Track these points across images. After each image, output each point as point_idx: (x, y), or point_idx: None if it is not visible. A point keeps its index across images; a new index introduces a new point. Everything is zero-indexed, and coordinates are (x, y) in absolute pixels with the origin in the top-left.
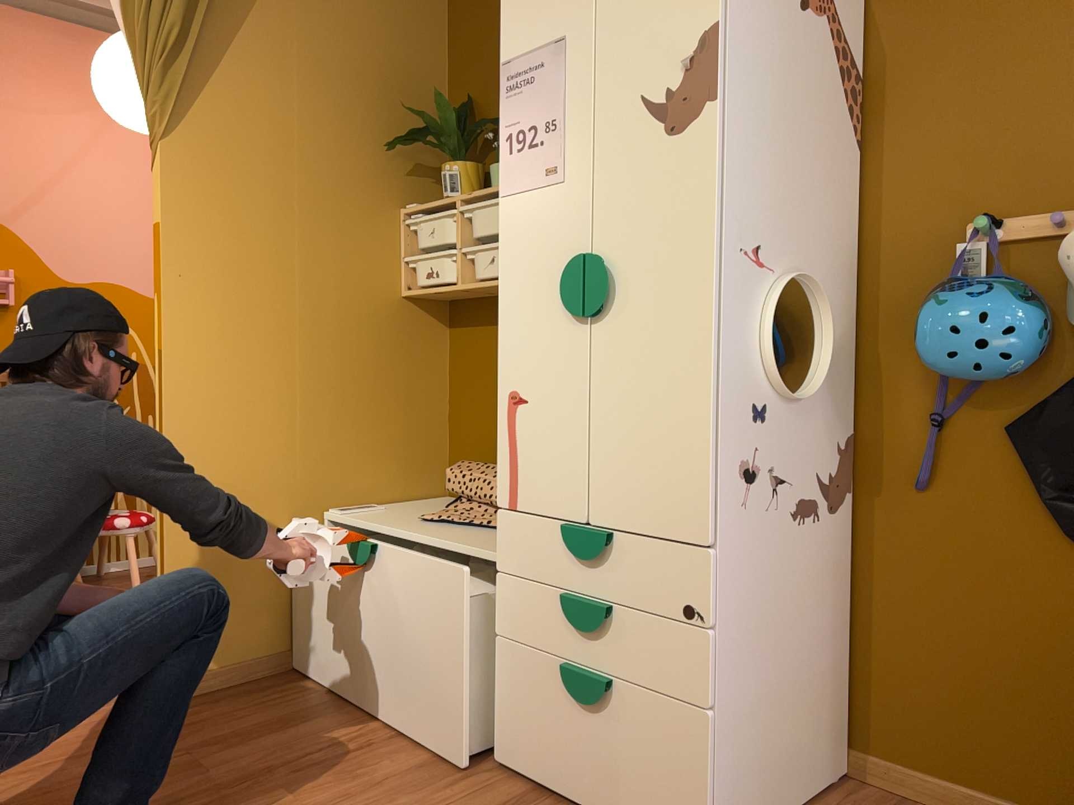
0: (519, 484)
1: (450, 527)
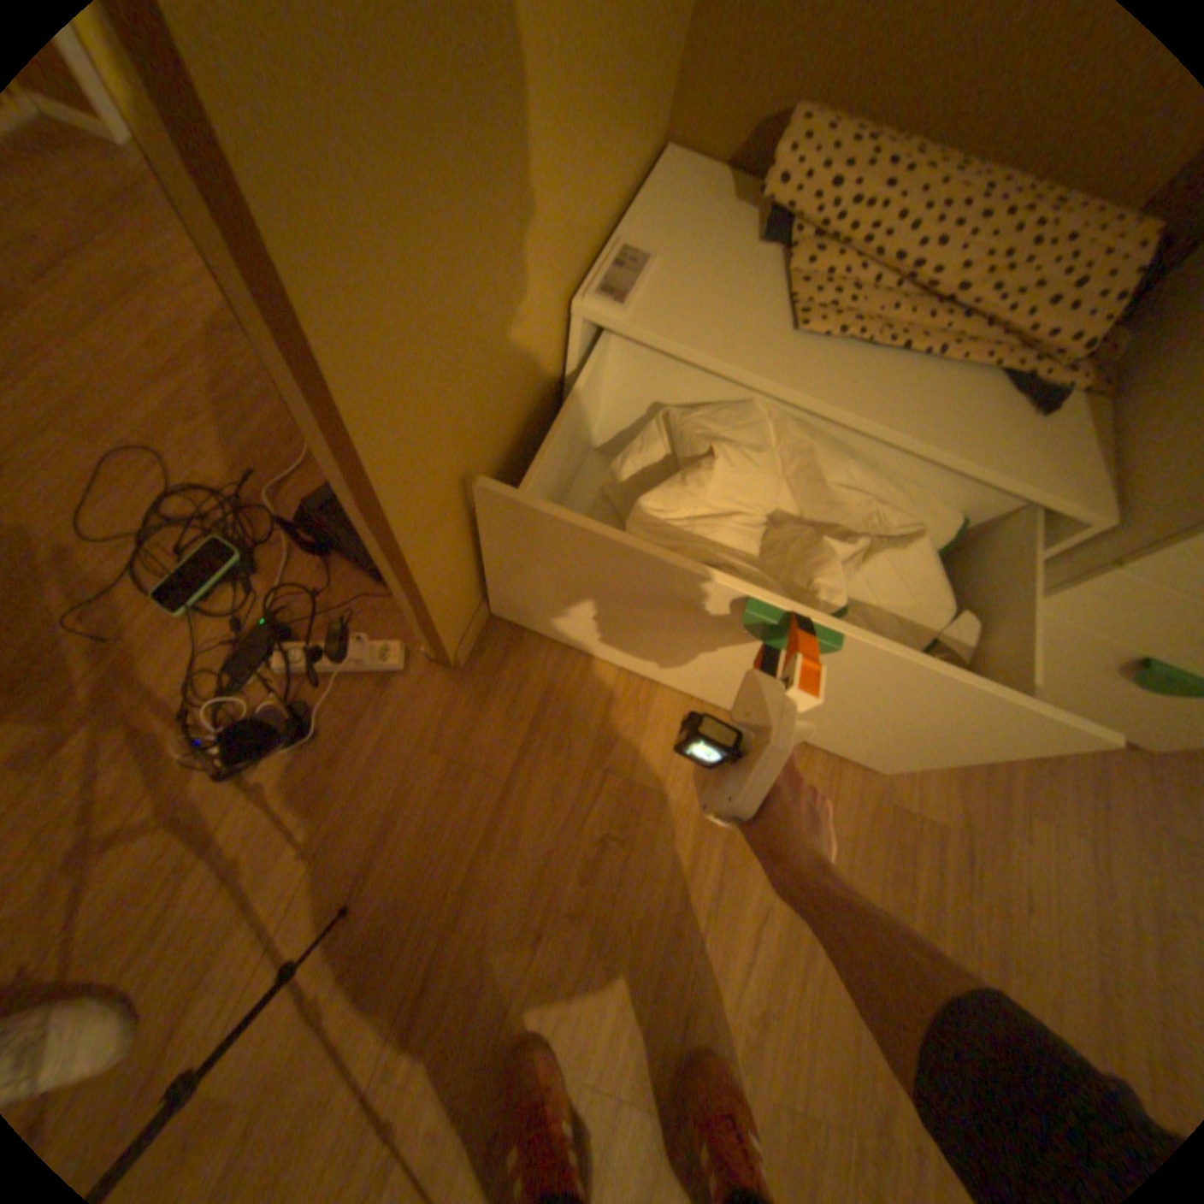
0: None
1: (878, 359)
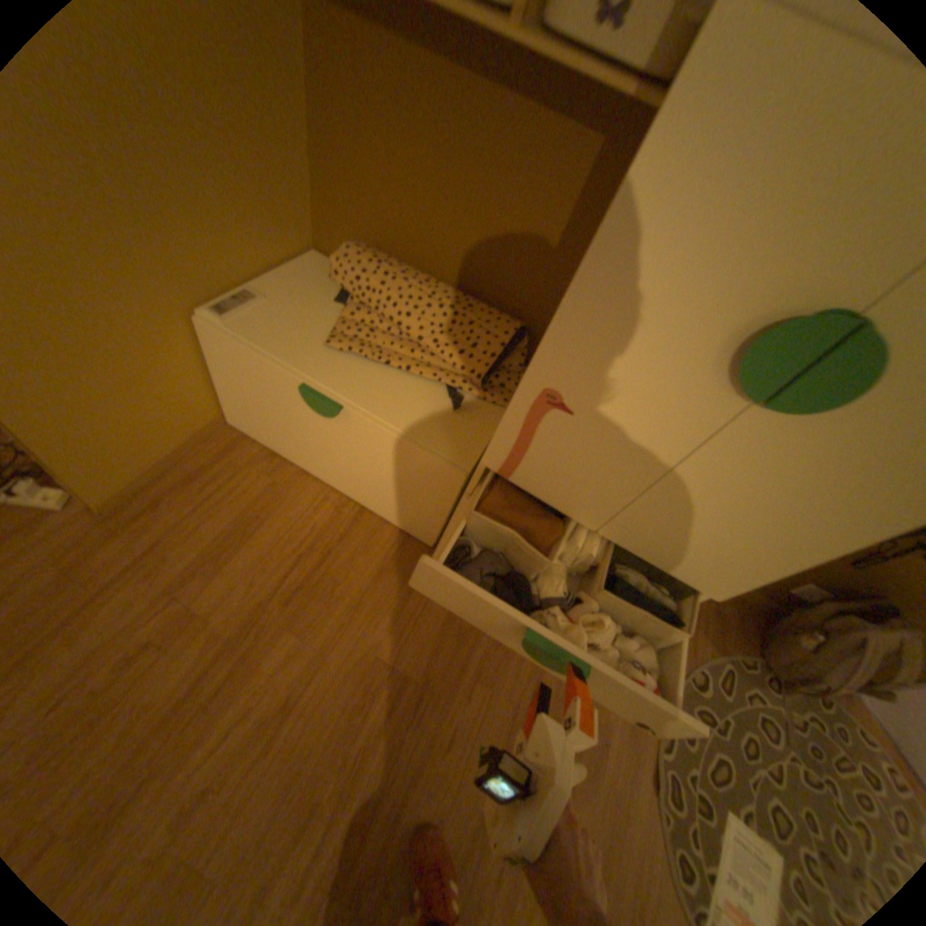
0: (522, 467)
1: (369, 368)
